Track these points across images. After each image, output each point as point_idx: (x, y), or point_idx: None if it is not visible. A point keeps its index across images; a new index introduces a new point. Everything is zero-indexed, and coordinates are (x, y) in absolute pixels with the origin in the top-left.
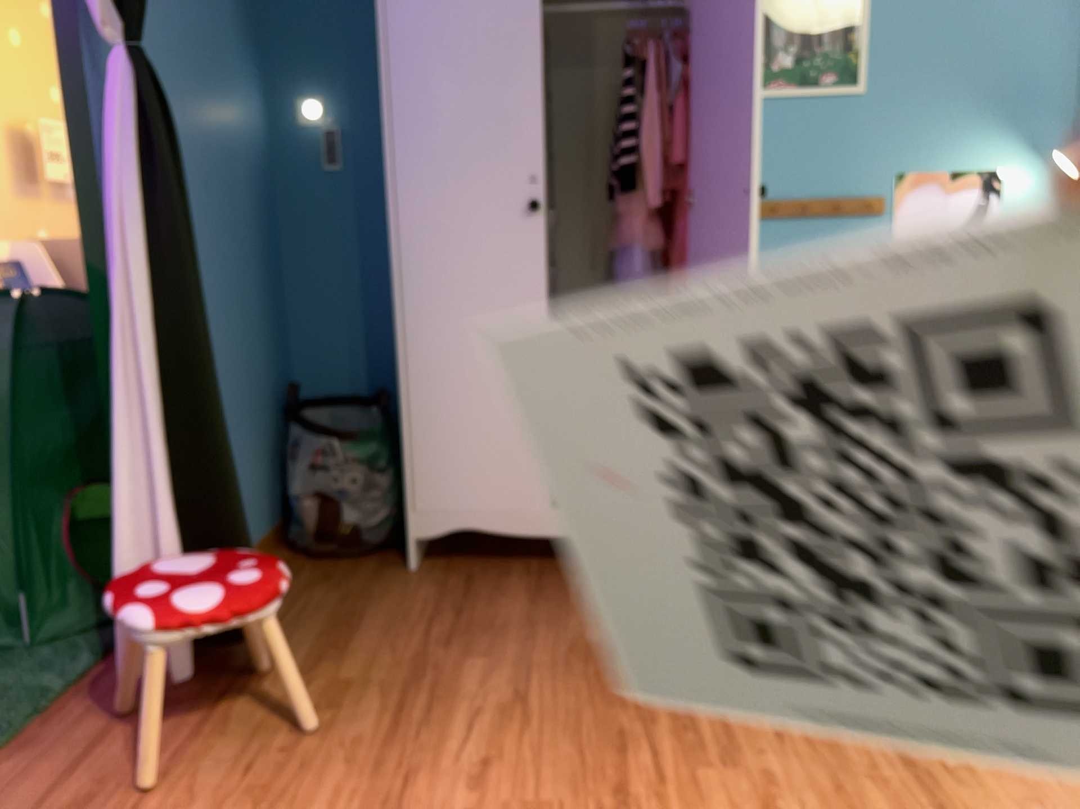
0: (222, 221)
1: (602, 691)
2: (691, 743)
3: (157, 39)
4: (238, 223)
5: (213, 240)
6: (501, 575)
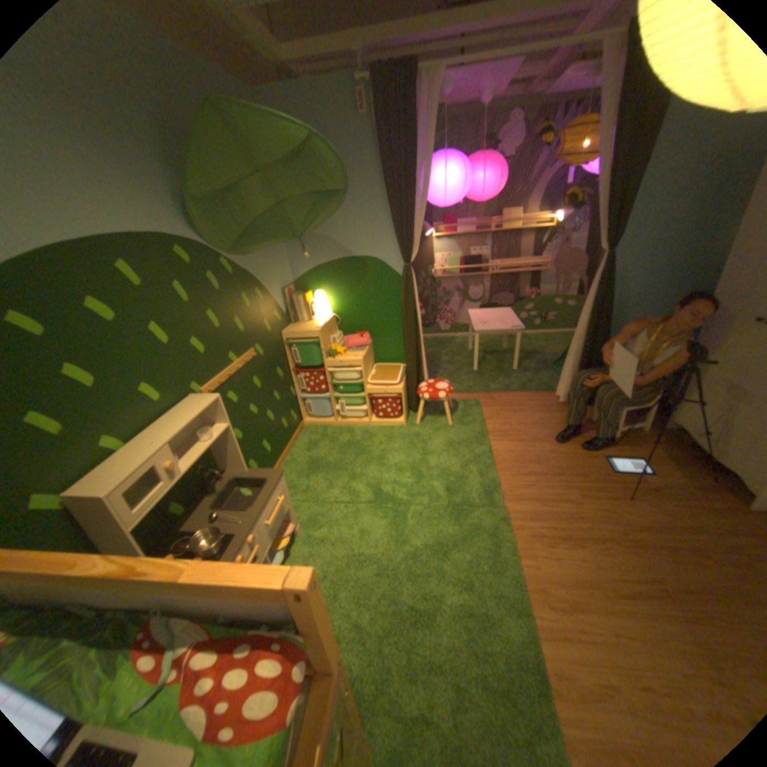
0: (674, 289)
1: (610, 475)
2: (591, 492)
3: (653, 235)
4: (690, 288)
5: (662, 296)
6: (681, 450)
